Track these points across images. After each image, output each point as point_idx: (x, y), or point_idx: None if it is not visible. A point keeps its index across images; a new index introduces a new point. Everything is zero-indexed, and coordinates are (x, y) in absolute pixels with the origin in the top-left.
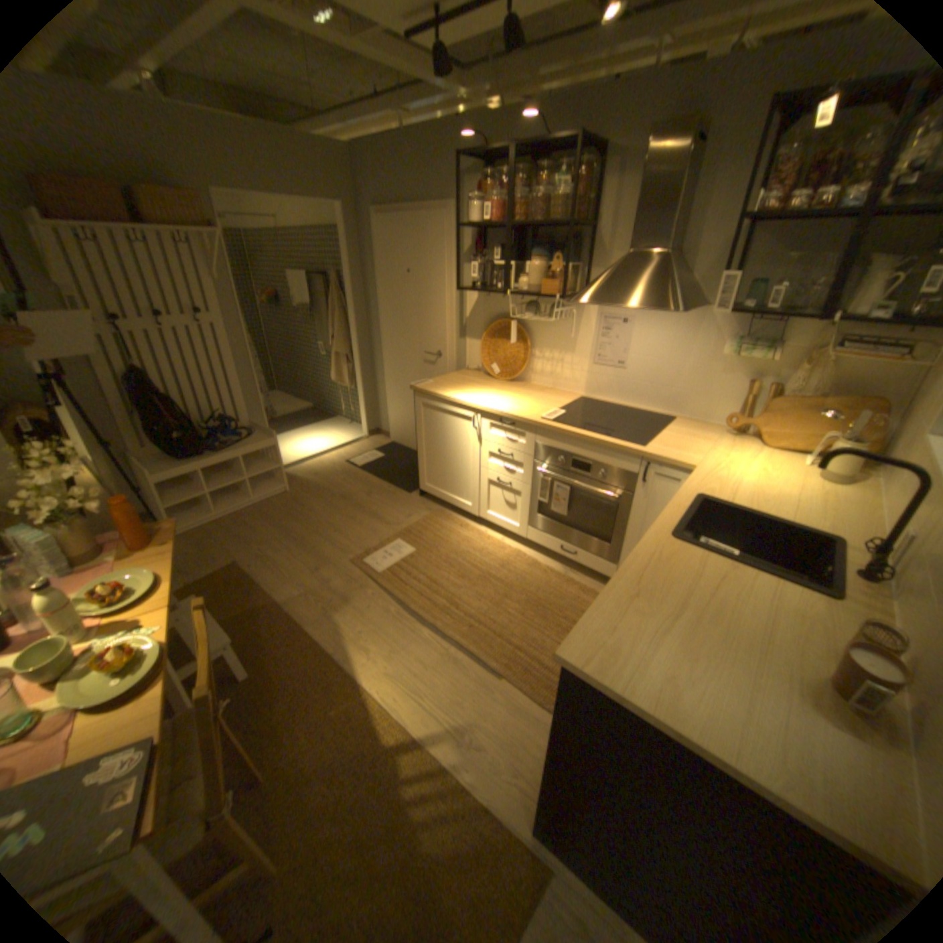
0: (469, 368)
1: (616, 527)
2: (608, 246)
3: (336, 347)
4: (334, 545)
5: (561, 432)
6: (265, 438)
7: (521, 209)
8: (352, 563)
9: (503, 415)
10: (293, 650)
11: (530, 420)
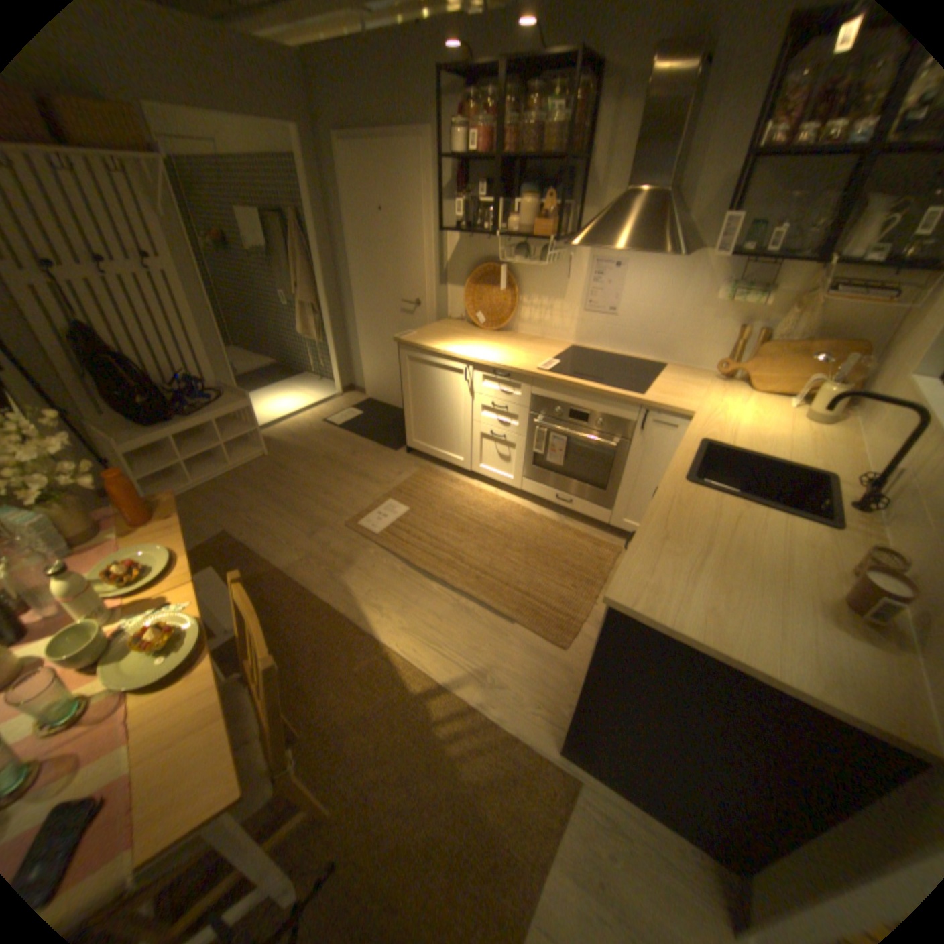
0: (452, 317)
1: (612, 474)
2: (603, 182)
3: (300, 296)
4: (326, 507)
5: (560, 382)
6: (237, 398)
7: (508, 138)
8: (349, 524)
9: (497, 367)
10: (305, 613)
11: (526, 371)
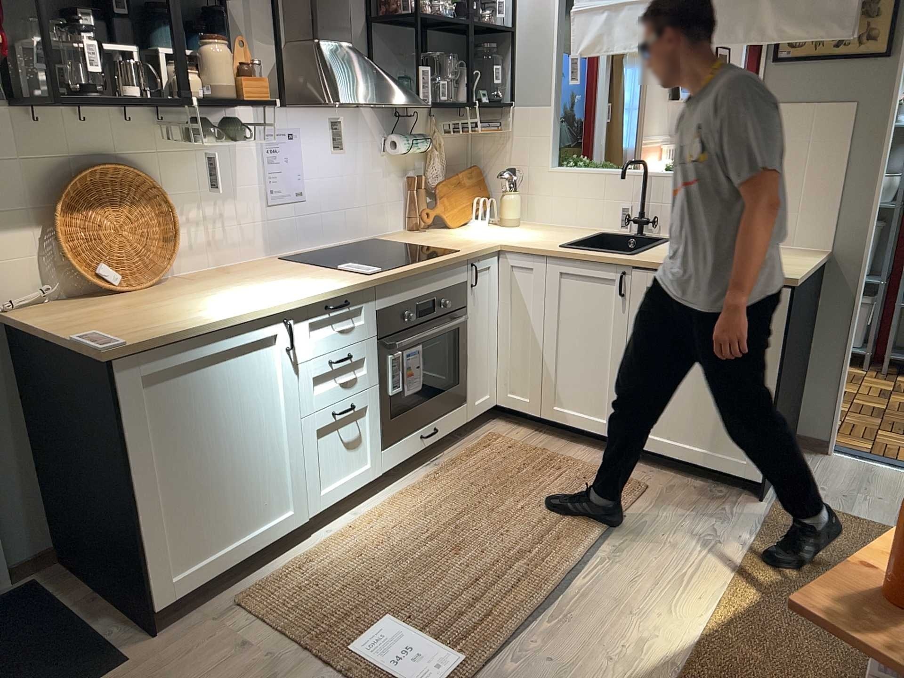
0: (15, 305)
1: (460, 358)
2: (247, 34)
3: None
4: None
5: (407, 273)
6: None
7: None
8: None
9: (334, 294)
10: None
11: (369, 279)
